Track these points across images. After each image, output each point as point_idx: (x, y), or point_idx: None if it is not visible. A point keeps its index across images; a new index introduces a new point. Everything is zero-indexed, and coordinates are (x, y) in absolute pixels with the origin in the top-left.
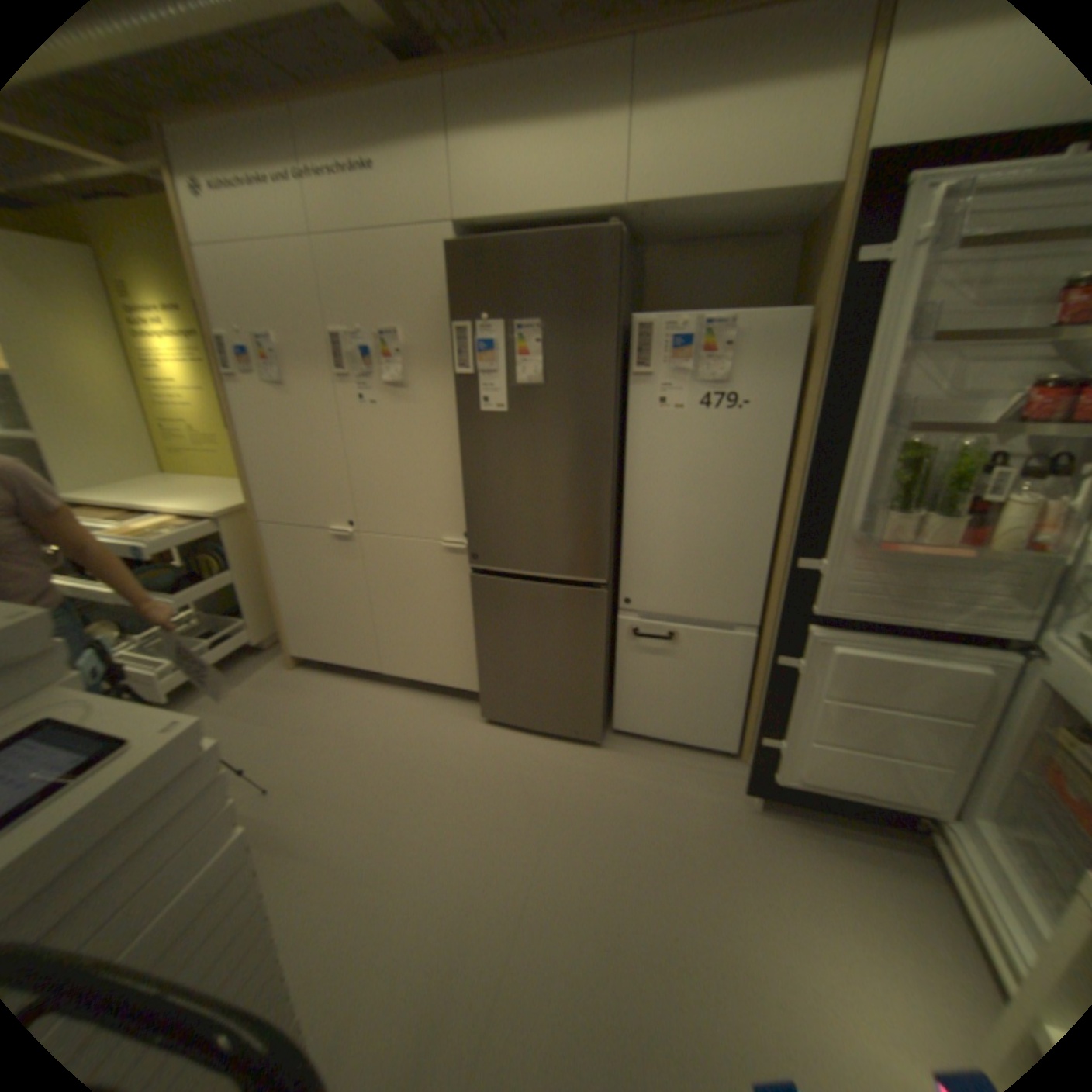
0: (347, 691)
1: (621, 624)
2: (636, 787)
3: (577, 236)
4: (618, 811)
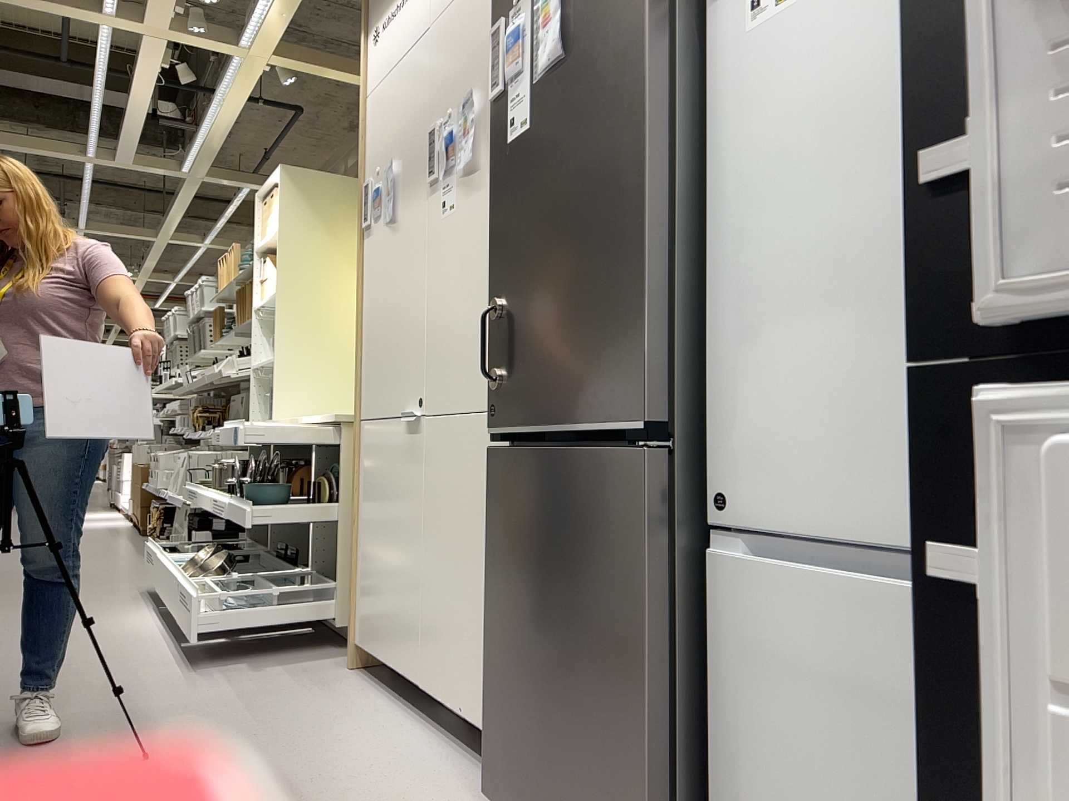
0: (372, 707)
1: (718, 576)
2: None
3: None
4: None
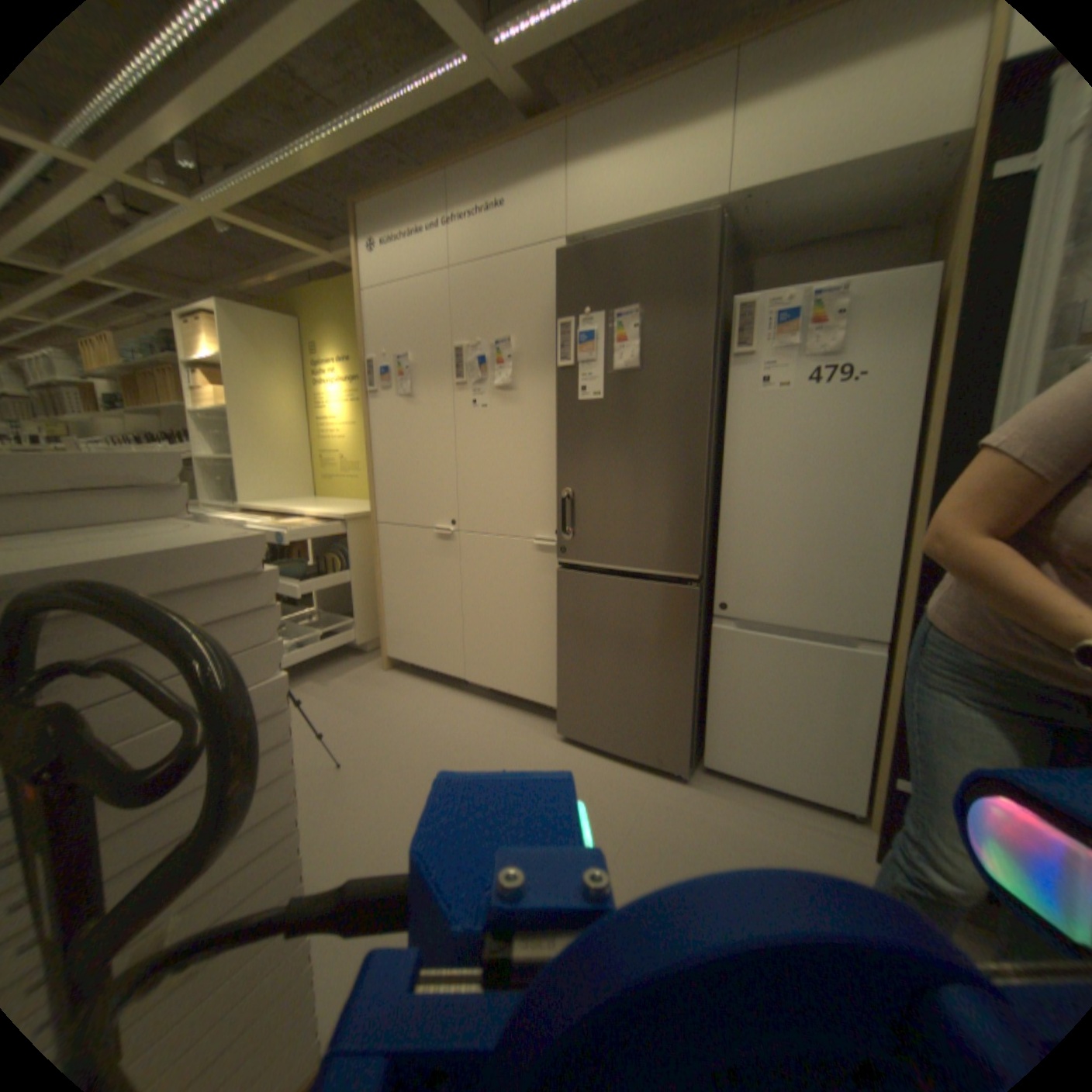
0: (429, 693)
1: (714, 633)
2: (726, 831)
3: (676, 223)
4: (702, 853)
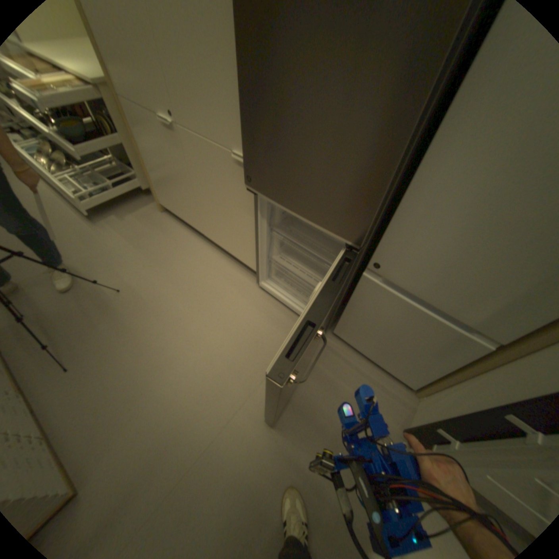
0: (184, 238)
1: (362, 278)
2: (328, 379)
3: None
4: (308, 392)
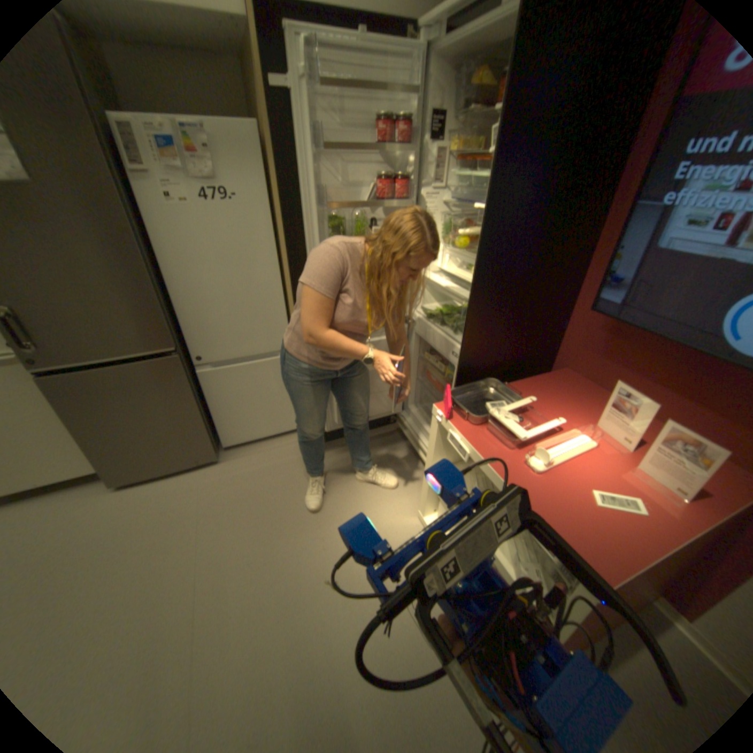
0: None
1: (199, 377)
2: (248, 474)
3: None
4: (240, 493)
